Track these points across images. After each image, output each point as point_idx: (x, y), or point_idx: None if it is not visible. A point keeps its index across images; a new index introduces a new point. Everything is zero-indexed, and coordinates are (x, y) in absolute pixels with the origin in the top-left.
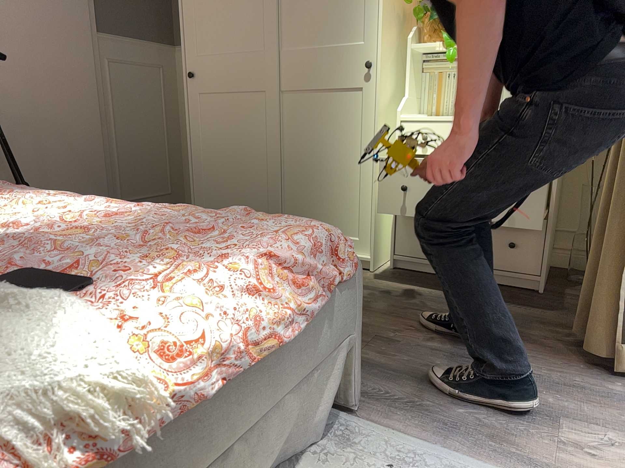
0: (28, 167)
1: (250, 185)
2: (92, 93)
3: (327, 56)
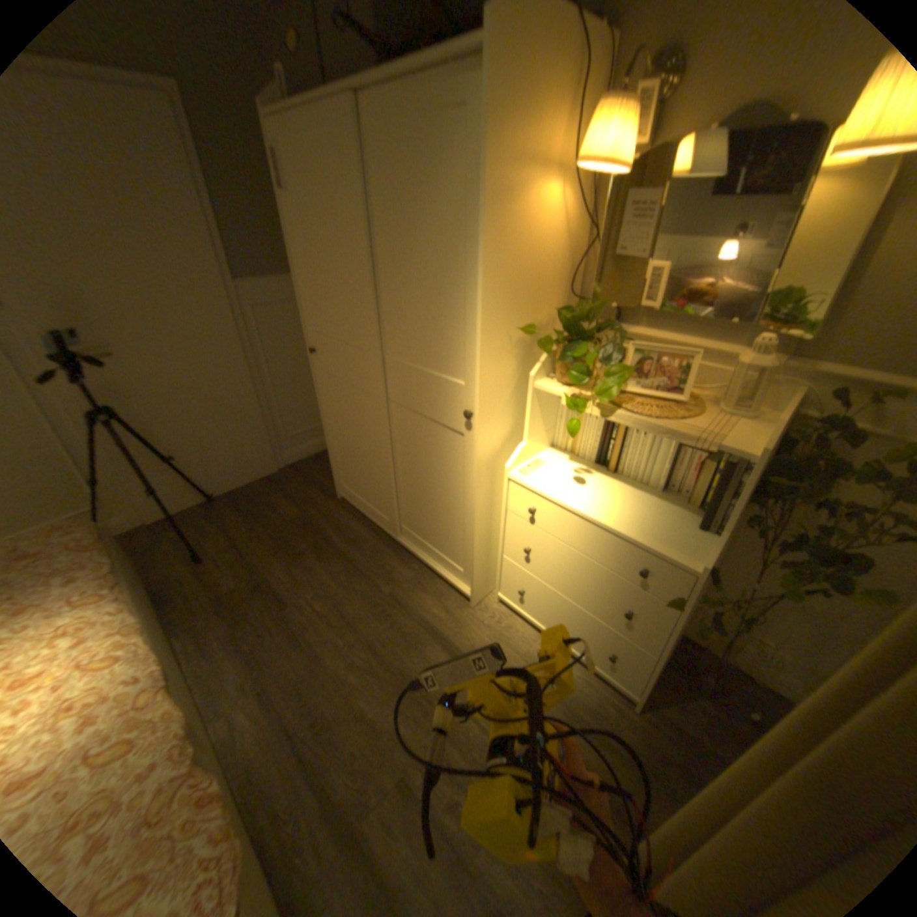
0: (172, 433)
1: (370, 475)
2: (231, 347)
3: (427, 381)
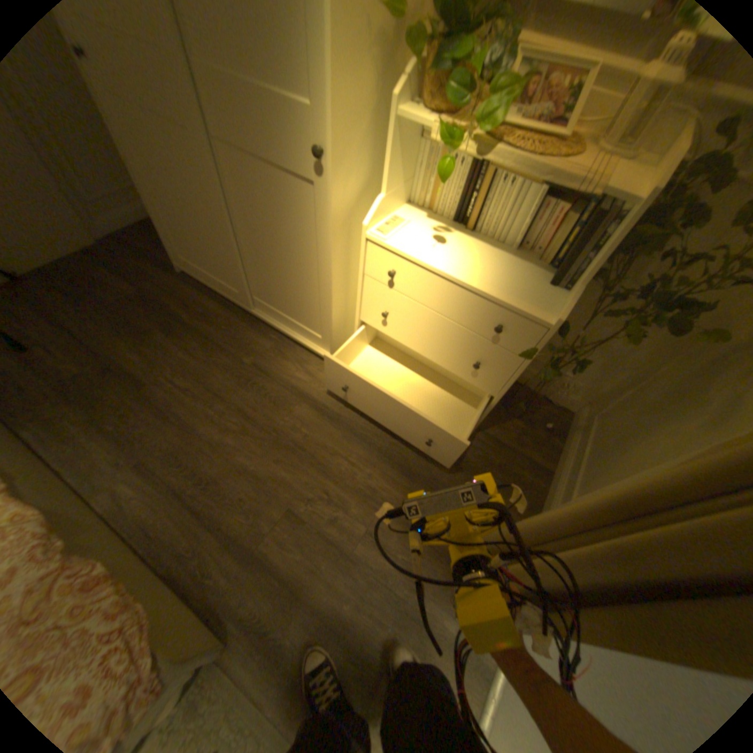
0: None
1: (210, 243)
2: None
3: (260, 102)
